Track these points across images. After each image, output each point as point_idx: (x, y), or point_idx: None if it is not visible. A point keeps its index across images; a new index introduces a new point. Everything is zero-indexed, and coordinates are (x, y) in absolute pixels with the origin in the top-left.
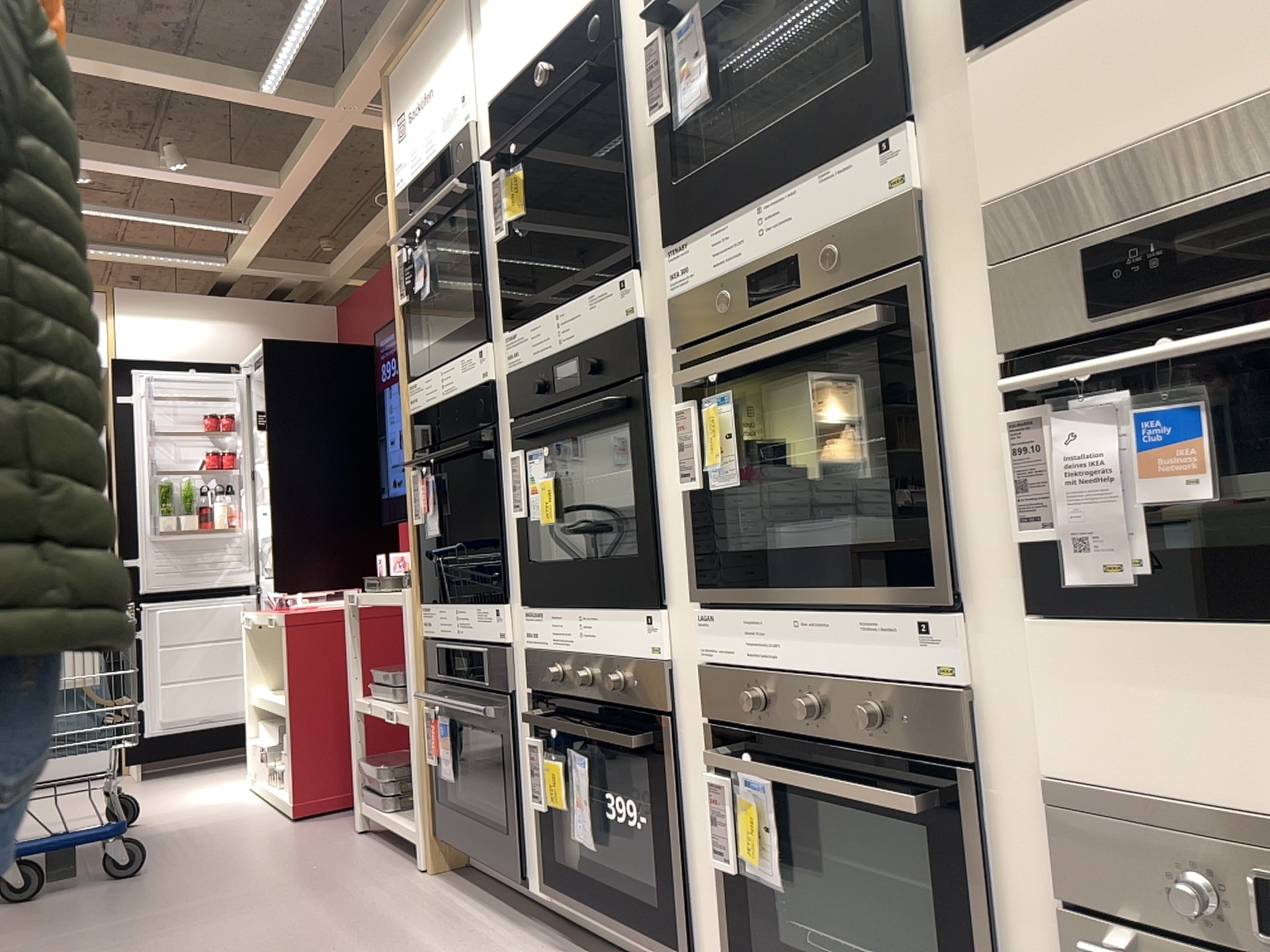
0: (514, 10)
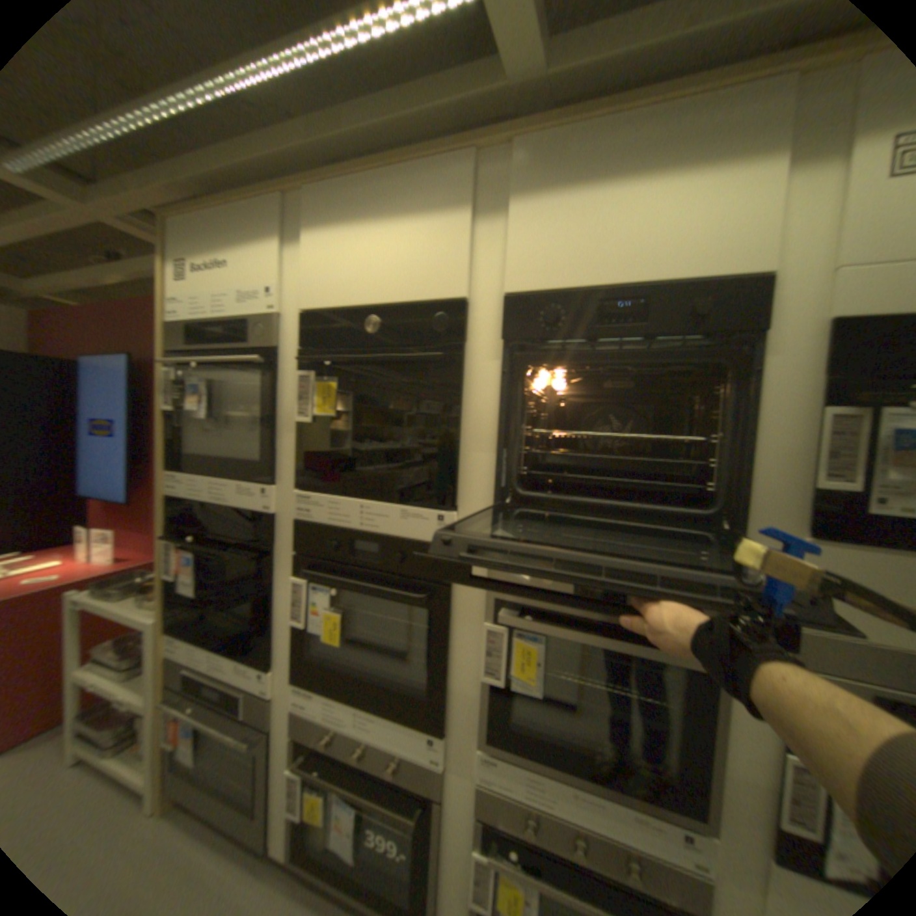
0: (345, 253)
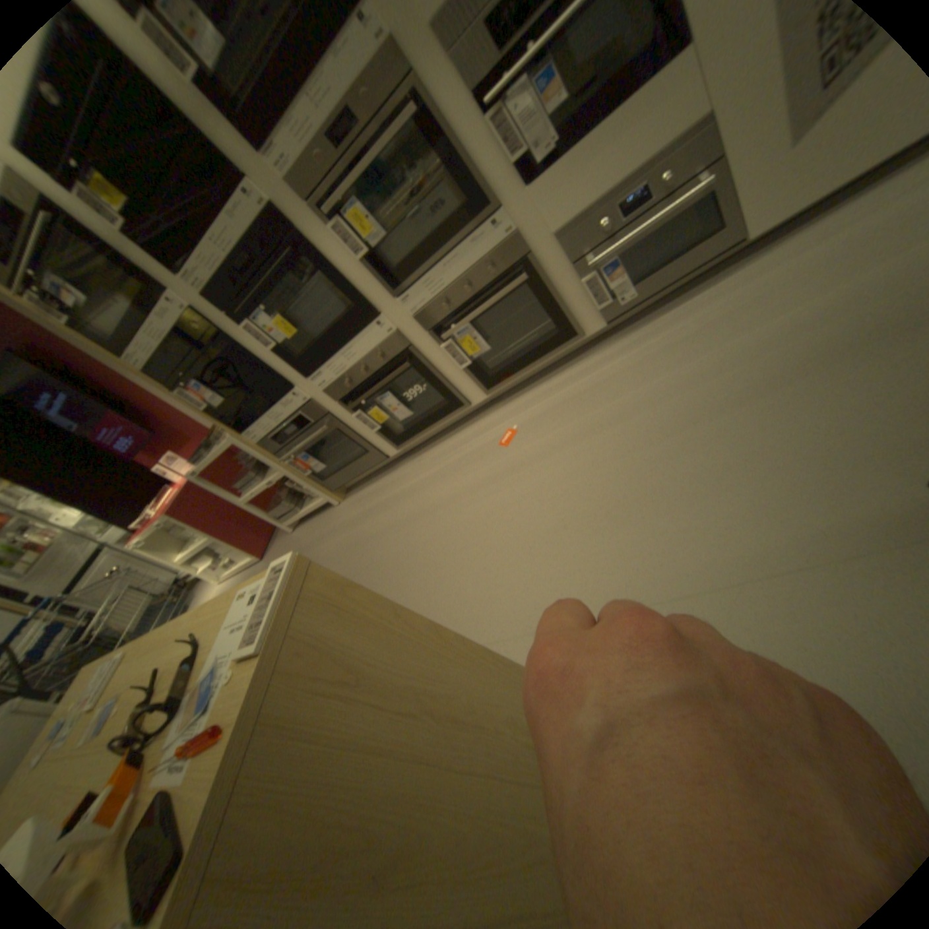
0: None
